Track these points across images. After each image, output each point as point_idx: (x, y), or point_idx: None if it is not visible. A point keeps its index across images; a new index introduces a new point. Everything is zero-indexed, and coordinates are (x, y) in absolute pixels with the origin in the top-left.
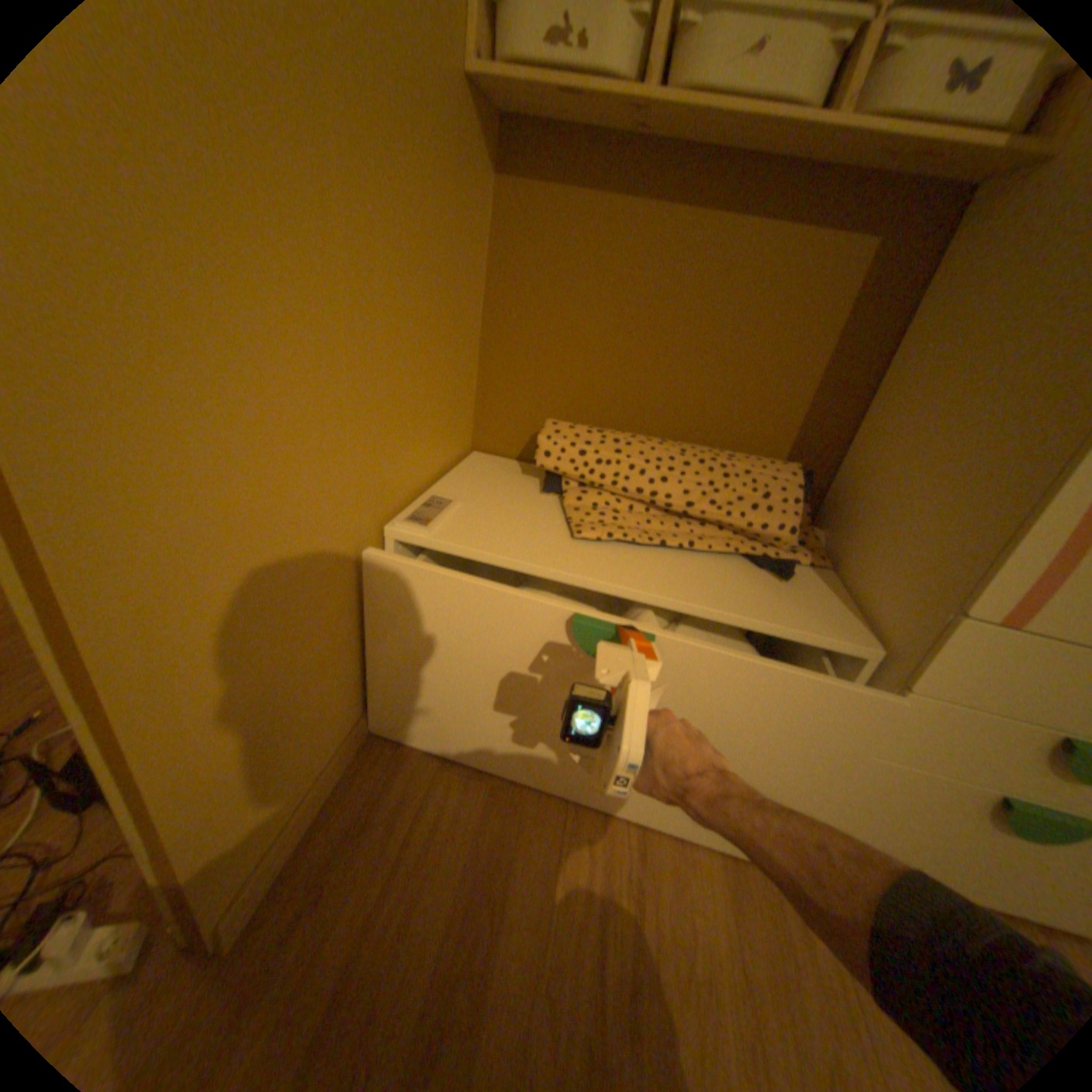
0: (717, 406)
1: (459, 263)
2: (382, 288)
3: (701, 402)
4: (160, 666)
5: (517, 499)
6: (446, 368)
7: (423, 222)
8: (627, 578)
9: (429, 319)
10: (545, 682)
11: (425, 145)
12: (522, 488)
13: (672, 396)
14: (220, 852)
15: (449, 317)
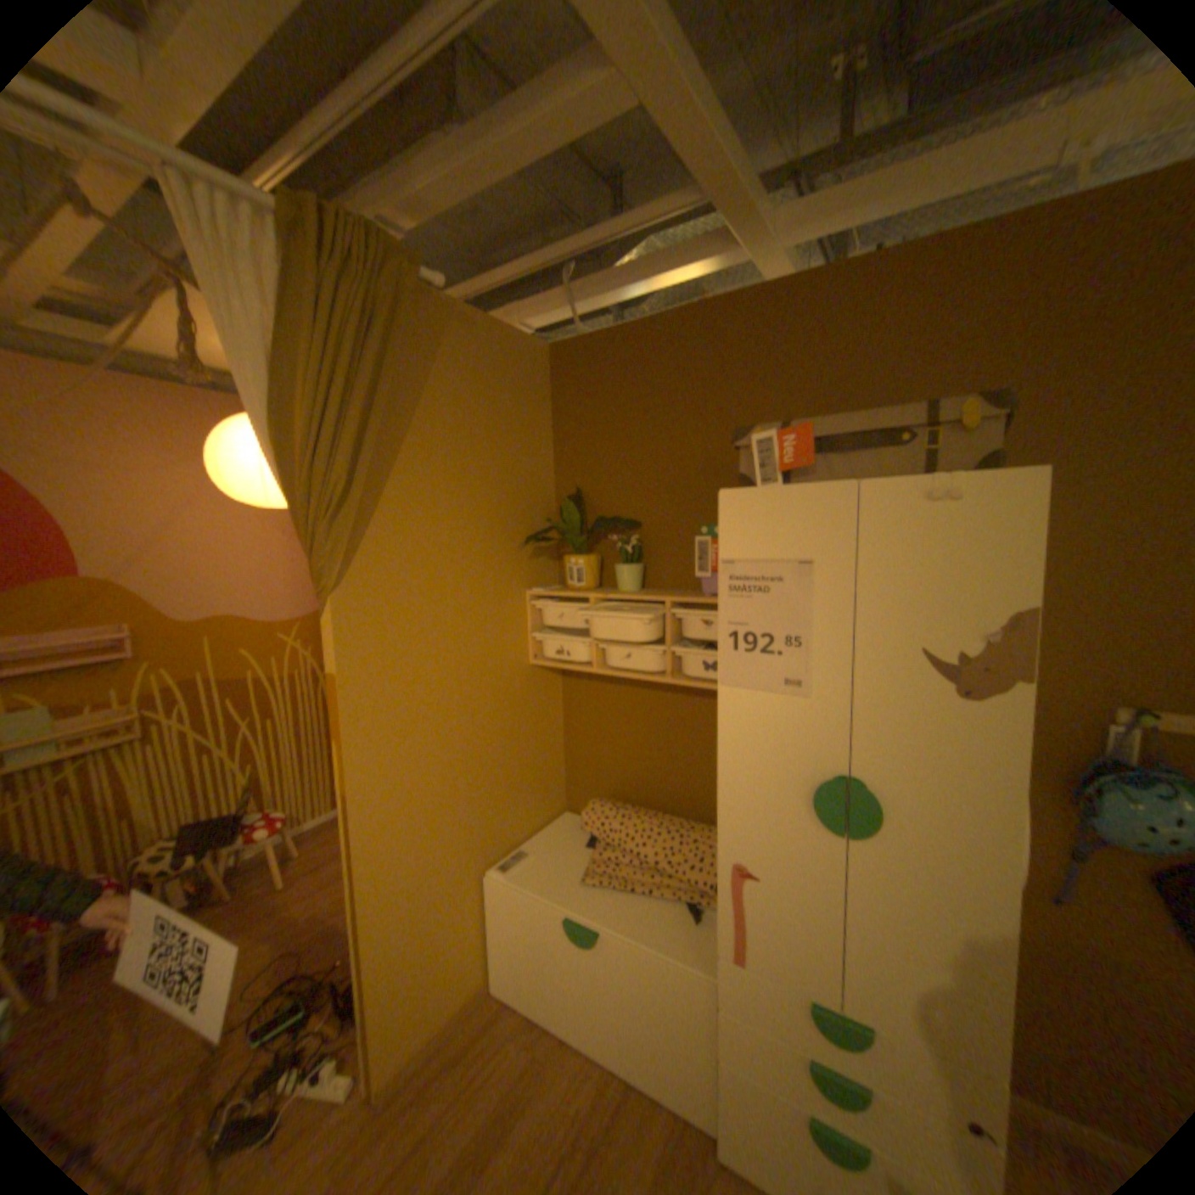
0: (691, 791)
1: (537, 727)
2: (482, 768)
3: (681, 789)
4: (376, 938)
5: (568, 854)
6: (533, 777)
7: (507, 730)
8: (593, 915)
9: (515, 763)
10: (562, 982)
11: (506, 705)
12: (577, 844)
13: (665, 784)
14: (385, 1042)
15: (532, 754)
